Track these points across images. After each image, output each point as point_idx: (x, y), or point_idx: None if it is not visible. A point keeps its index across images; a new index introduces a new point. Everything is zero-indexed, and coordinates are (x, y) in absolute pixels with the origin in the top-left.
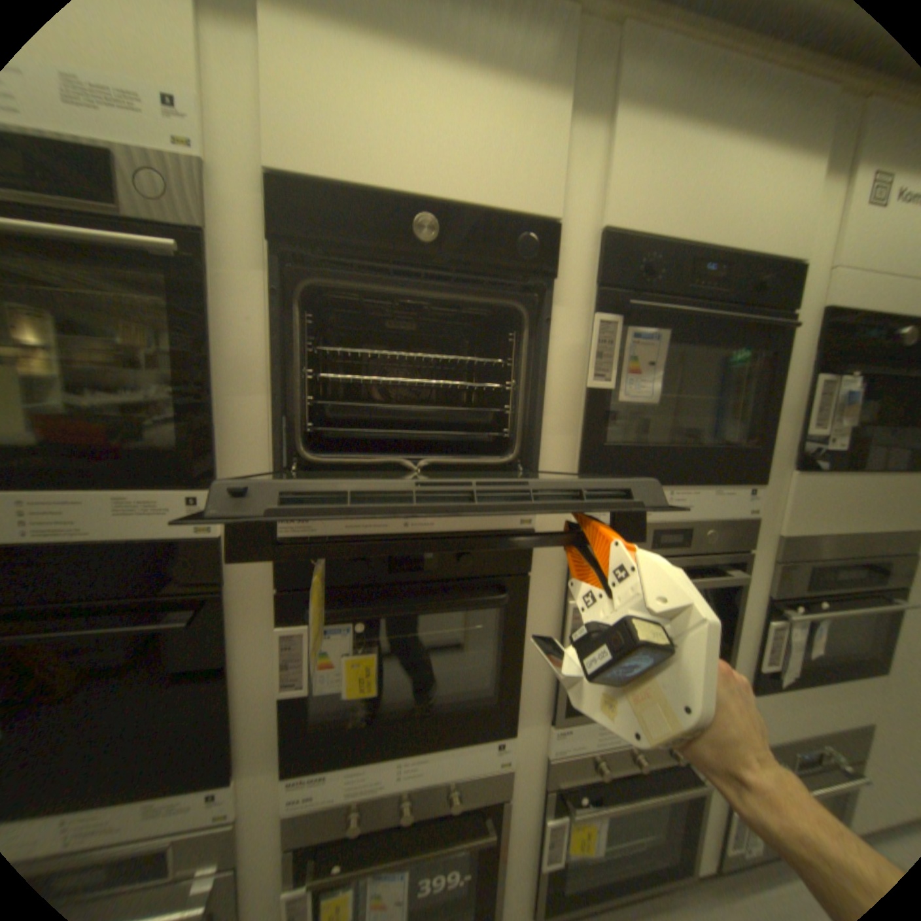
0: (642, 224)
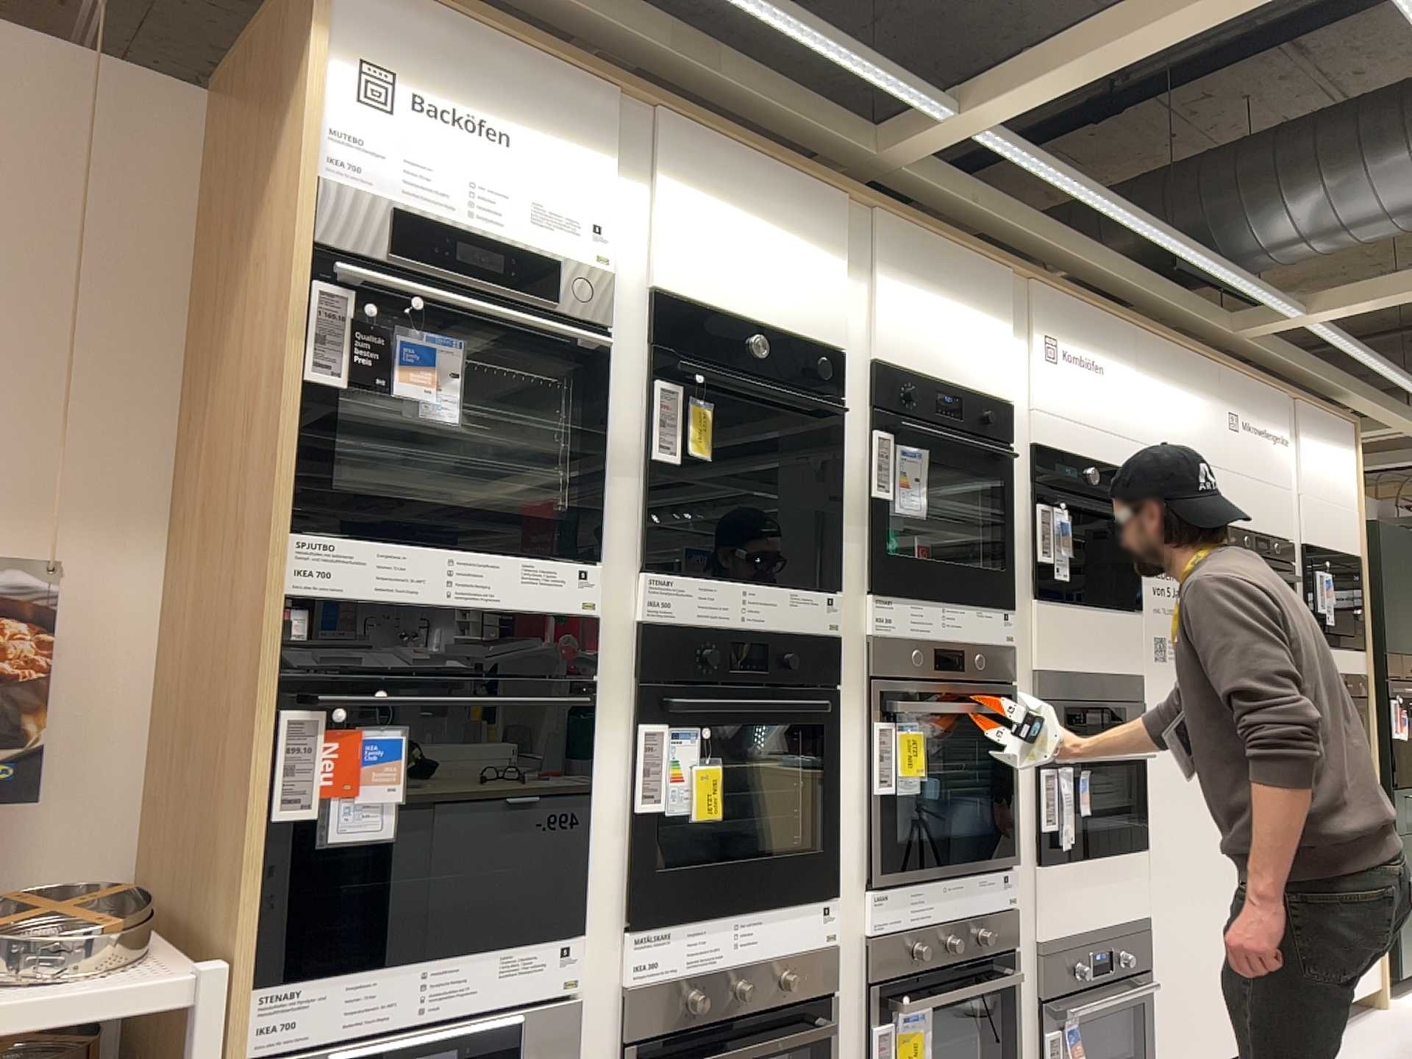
0: (890, 366)
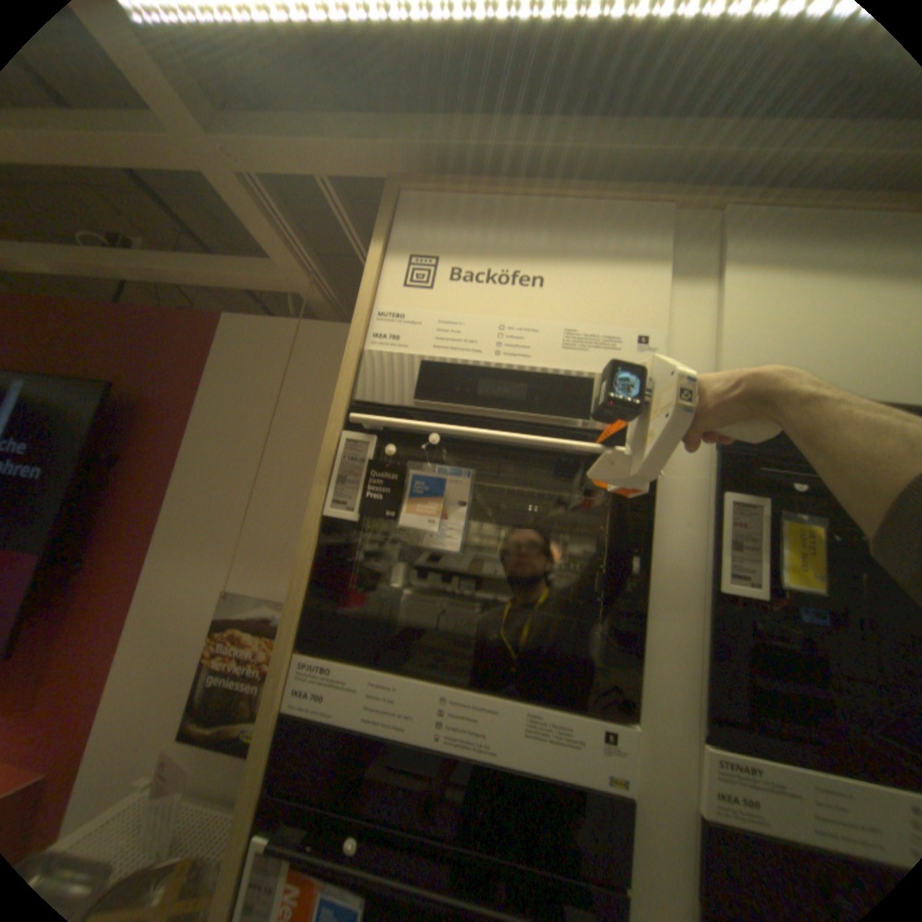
0: None
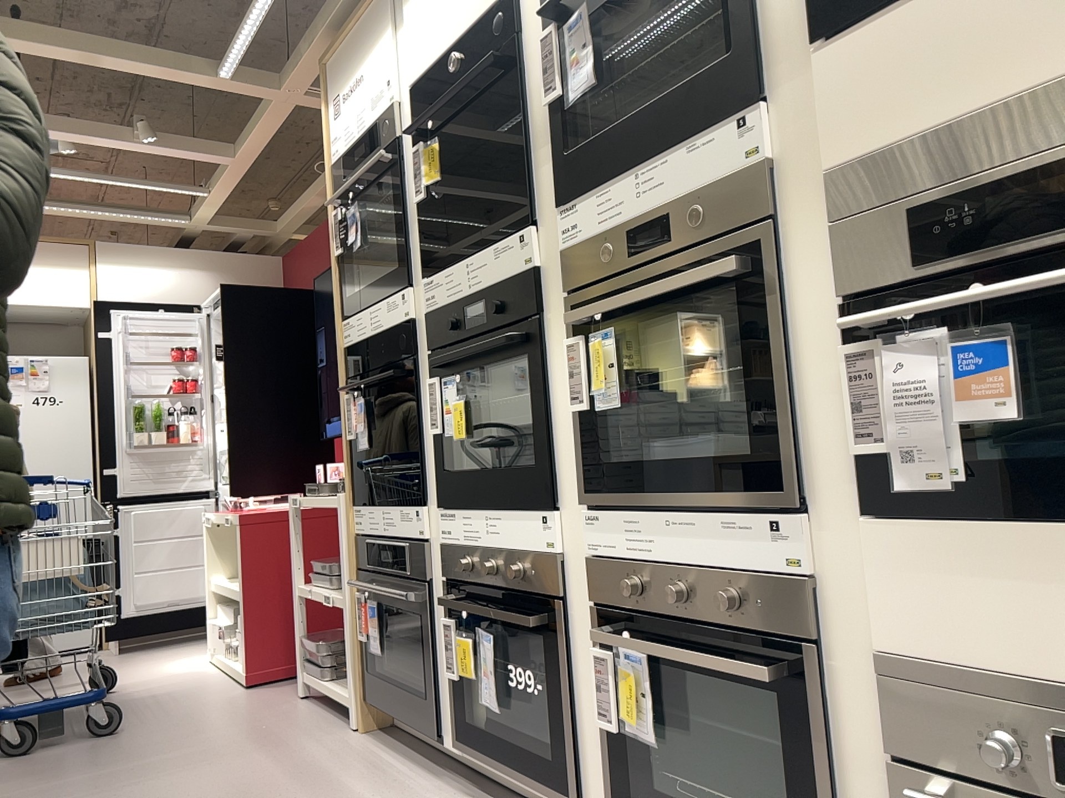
0: None
